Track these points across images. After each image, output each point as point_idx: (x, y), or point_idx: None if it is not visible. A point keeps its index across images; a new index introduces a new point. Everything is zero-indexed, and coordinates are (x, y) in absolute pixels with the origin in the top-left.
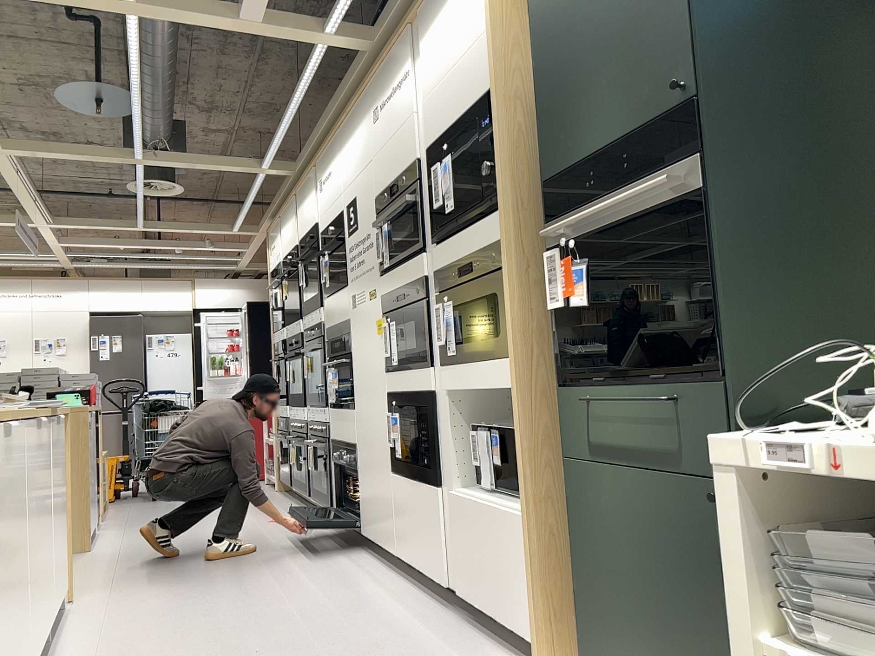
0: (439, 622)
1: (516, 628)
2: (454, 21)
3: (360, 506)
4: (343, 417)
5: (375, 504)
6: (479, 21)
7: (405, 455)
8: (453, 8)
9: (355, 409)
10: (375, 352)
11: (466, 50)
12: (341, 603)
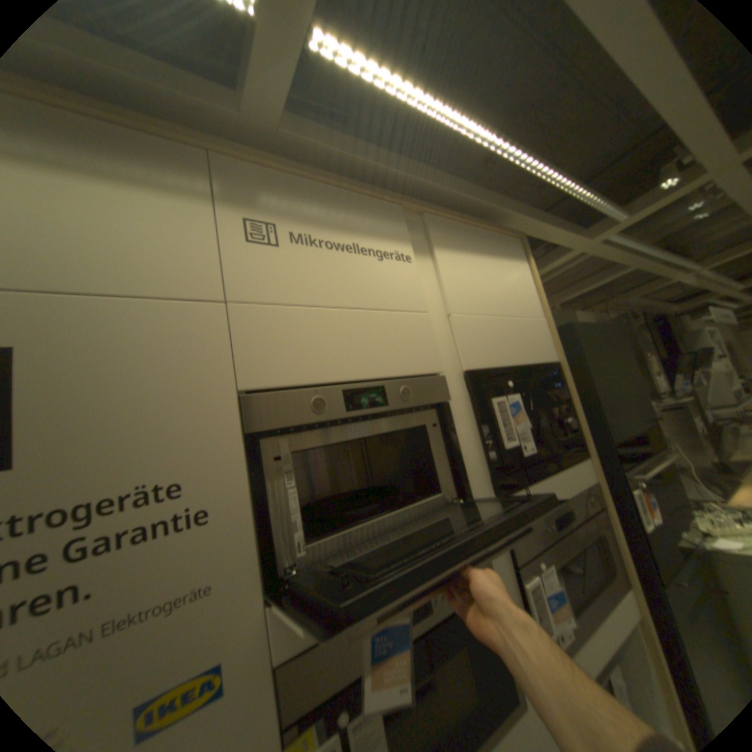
0: None
1: None
2: (498, 278)
3: None
4: None
5: None
6: (531, 303)
7: None
8: (495, 266)
9: None
10: None
11: (519, 313)
12: None
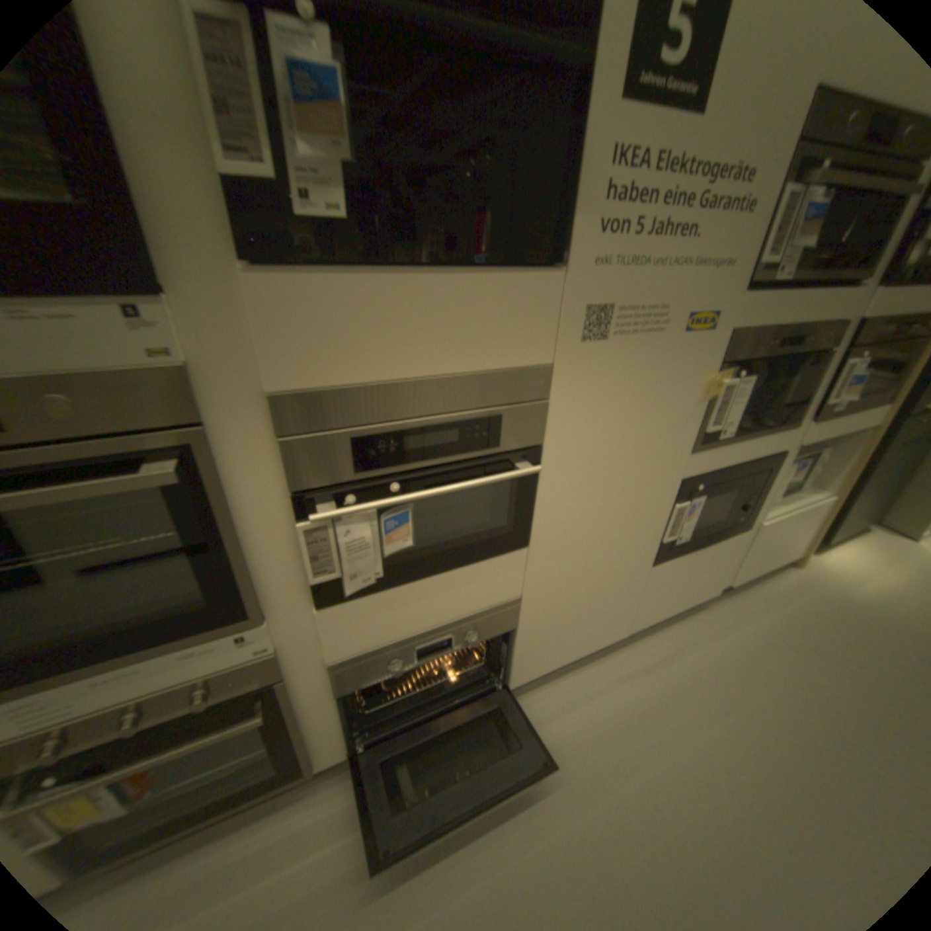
0: (737, 615)
1: (790, 562)
2: None
3: (515, 663)
4: (451, 582)
5: (578, 628)
6: None
7: (697, 533)
8: None
9: (533, 543)
10: (666, 428)
11: None
12: (725, 703)
